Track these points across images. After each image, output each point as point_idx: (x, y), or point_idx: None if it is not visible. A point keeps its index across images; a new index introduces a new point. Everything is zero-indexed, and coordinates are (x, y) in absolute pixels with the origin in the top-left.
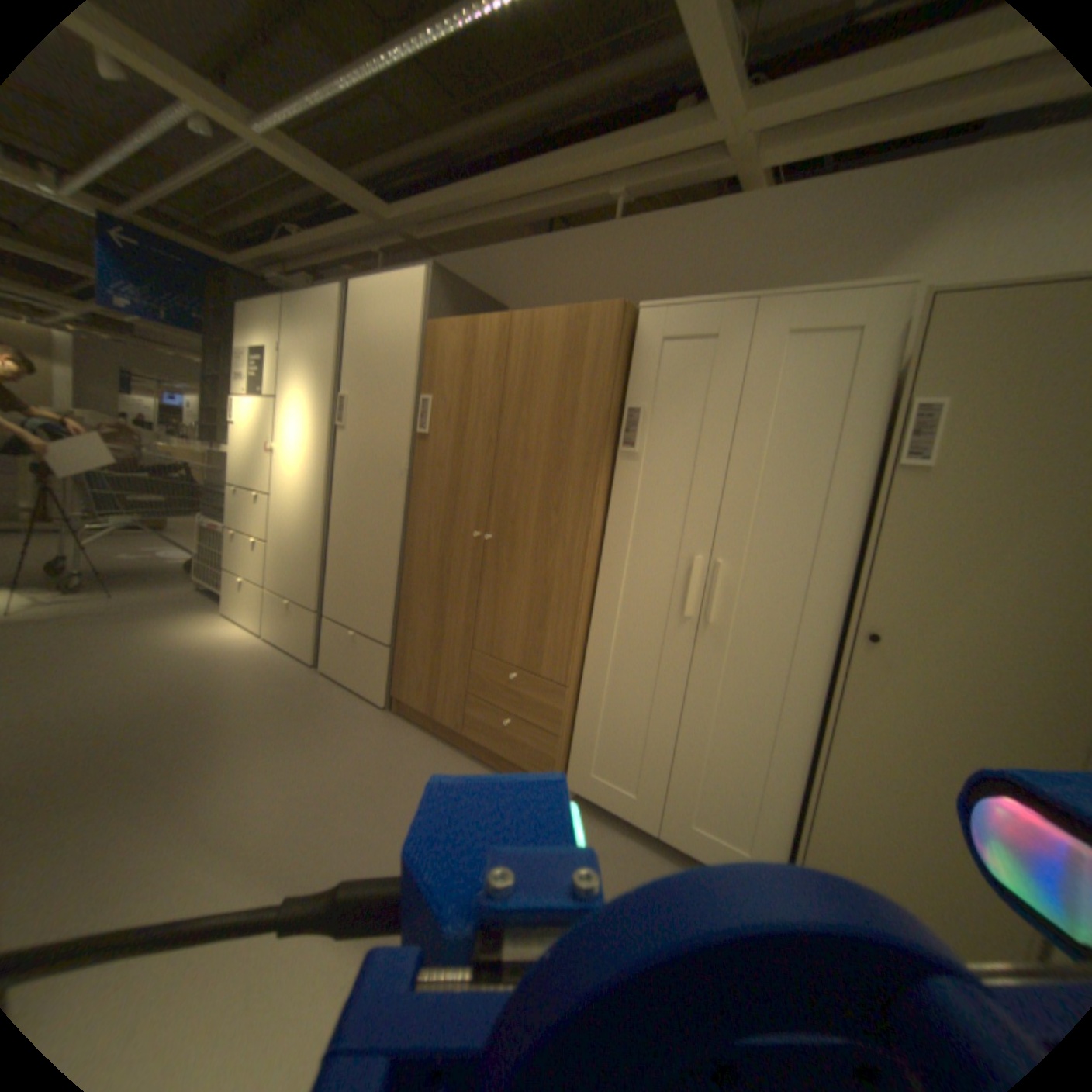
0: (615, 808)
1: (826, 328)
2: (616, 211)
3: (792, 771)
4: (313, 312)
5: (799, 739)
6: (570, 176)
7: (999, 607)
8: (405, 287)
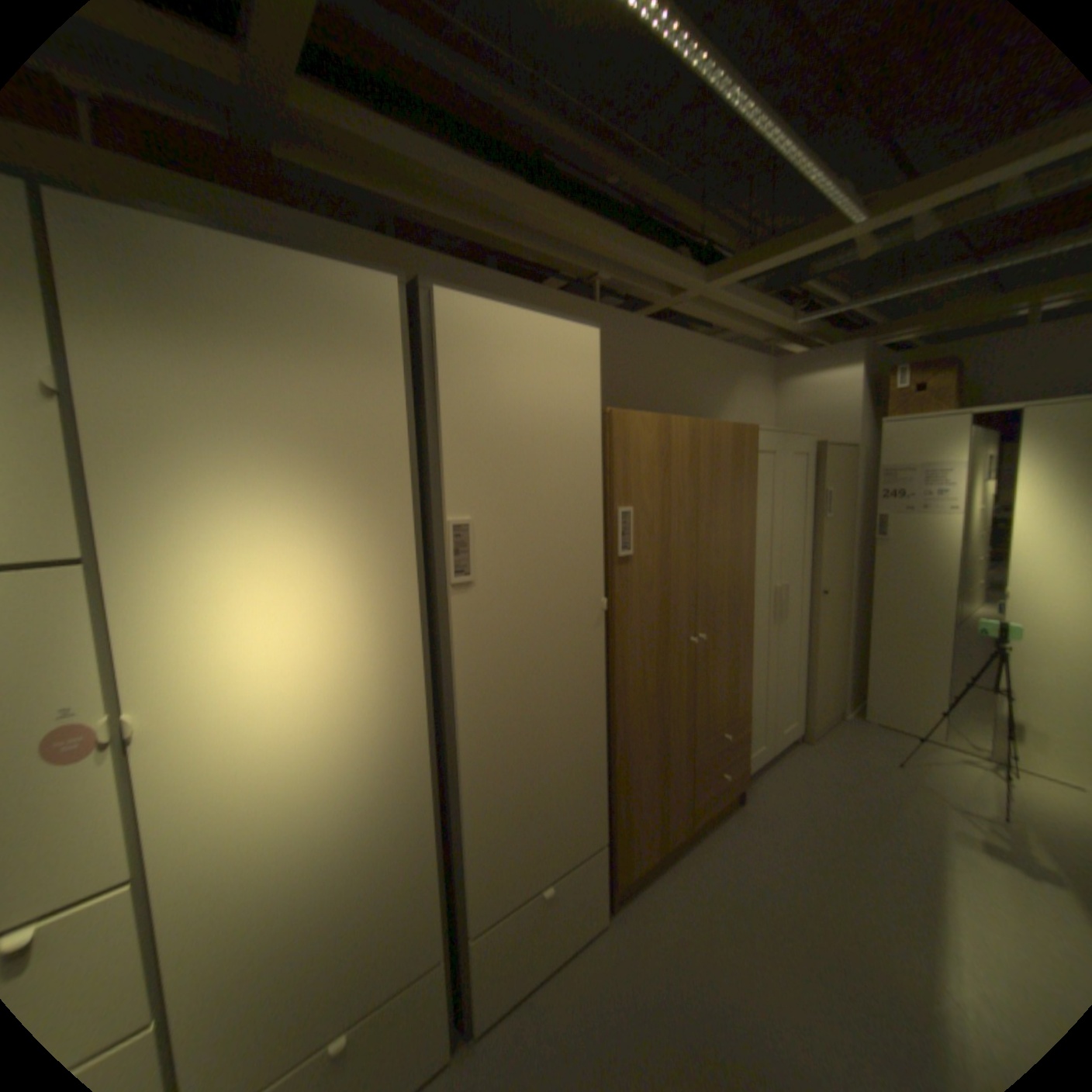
0: (759, 763)
1: (801, 454)
2: (598, 294)
3: (803, 668)
4: (304, 313)
5: (804, 652)
6: (606, 253)
7: (839, 565)
8: (577, 348)
